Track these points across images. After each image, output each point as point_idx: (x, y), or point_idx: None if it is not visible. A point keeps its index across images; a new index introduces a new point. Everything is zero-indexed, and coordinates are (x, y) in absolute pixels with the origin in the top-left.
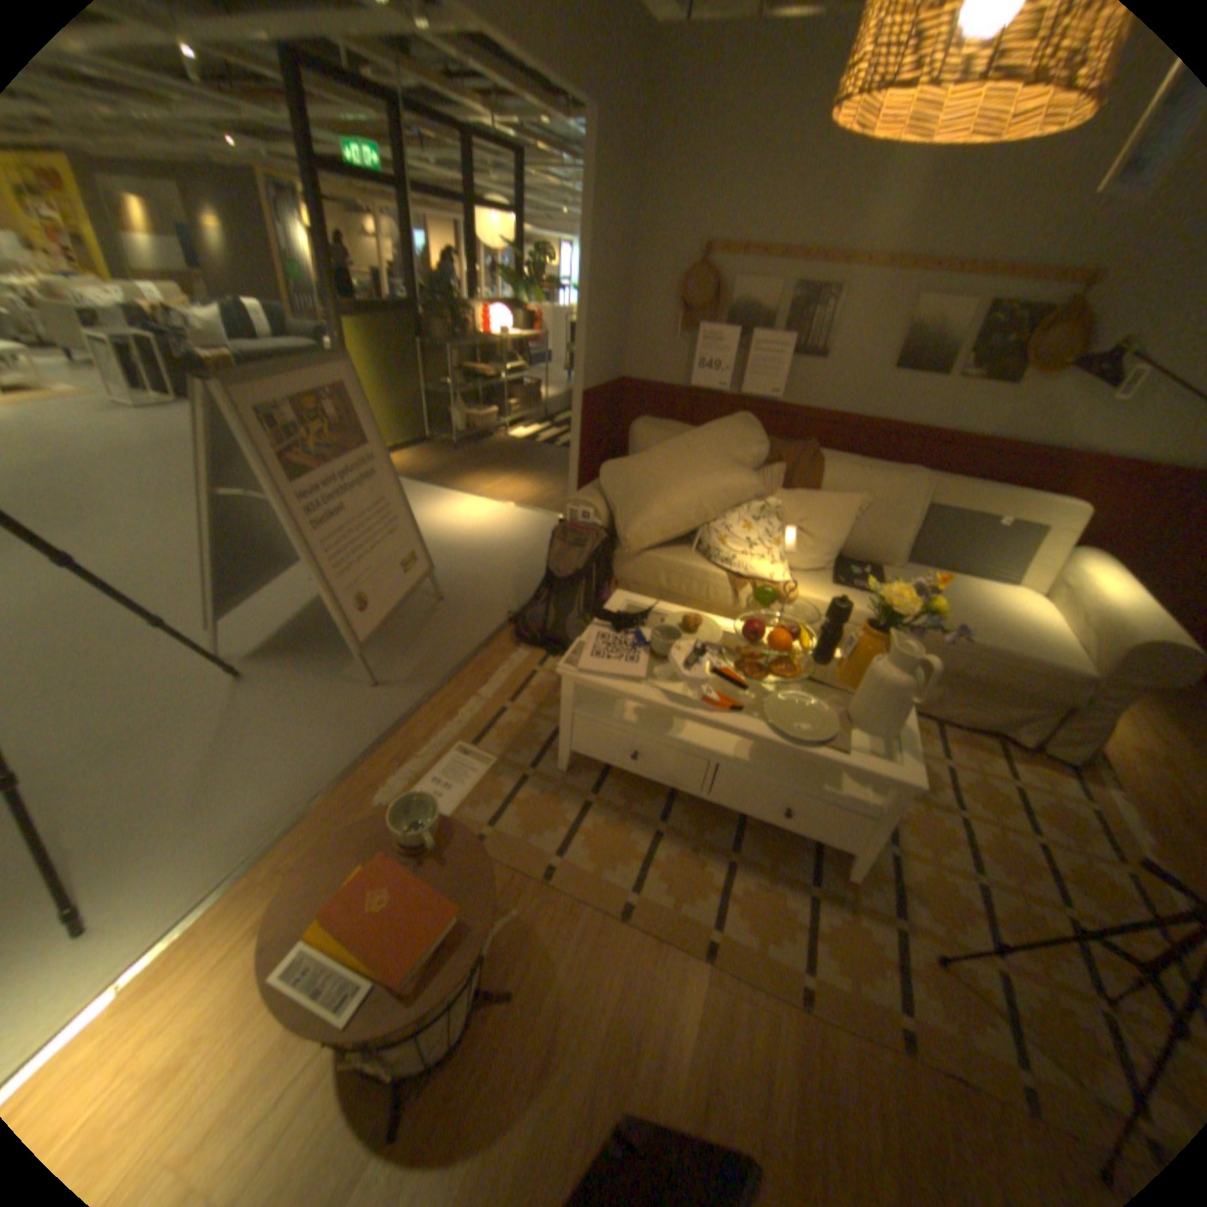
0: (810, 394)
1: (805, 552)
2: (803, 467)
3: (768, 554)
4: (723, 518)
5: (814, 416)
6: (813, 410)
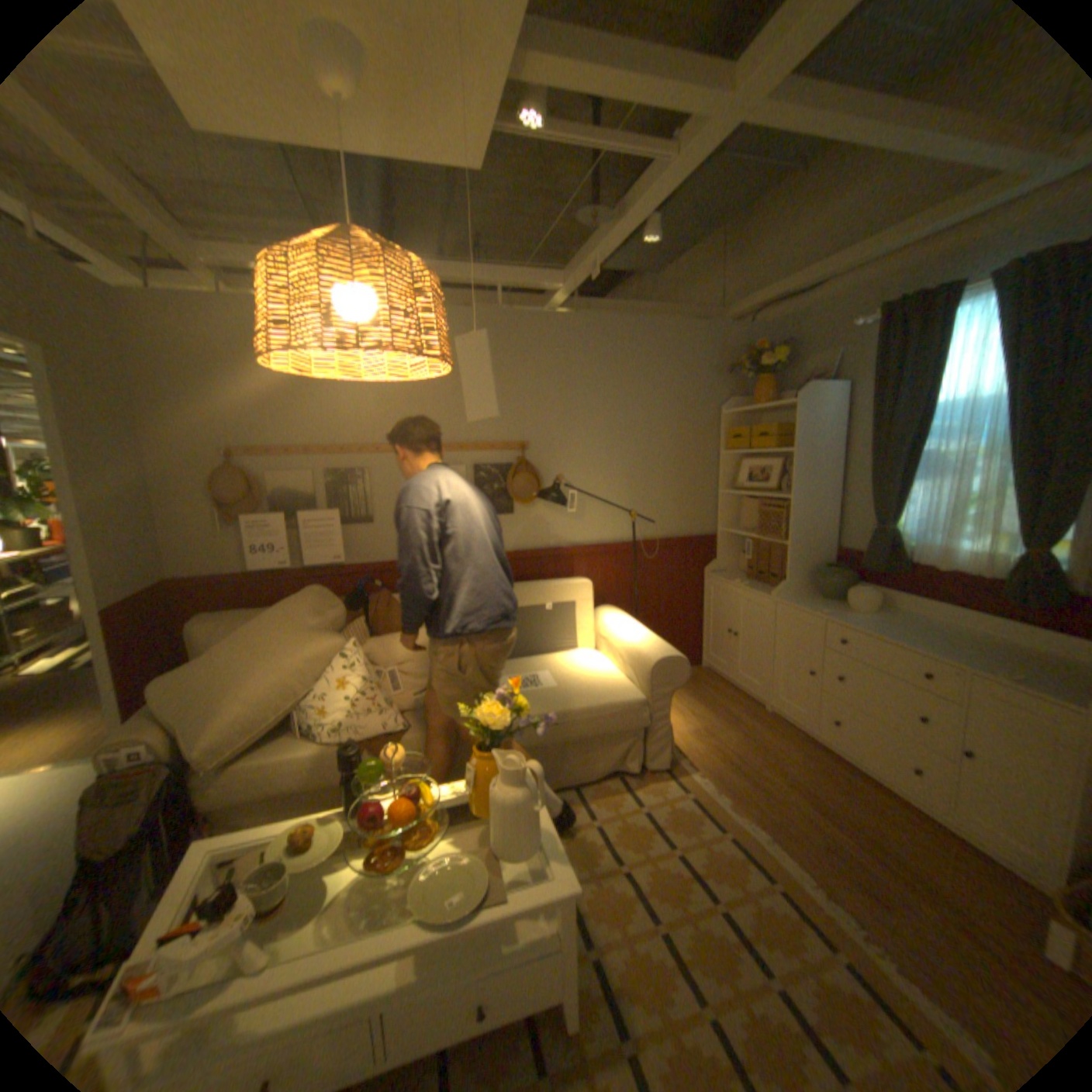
0: (370, 551)
1: (411, 691)
2: (383, 614)
3: (375, 709)
4: (316, 693)
5: (380, 568)
6: (378, 563)
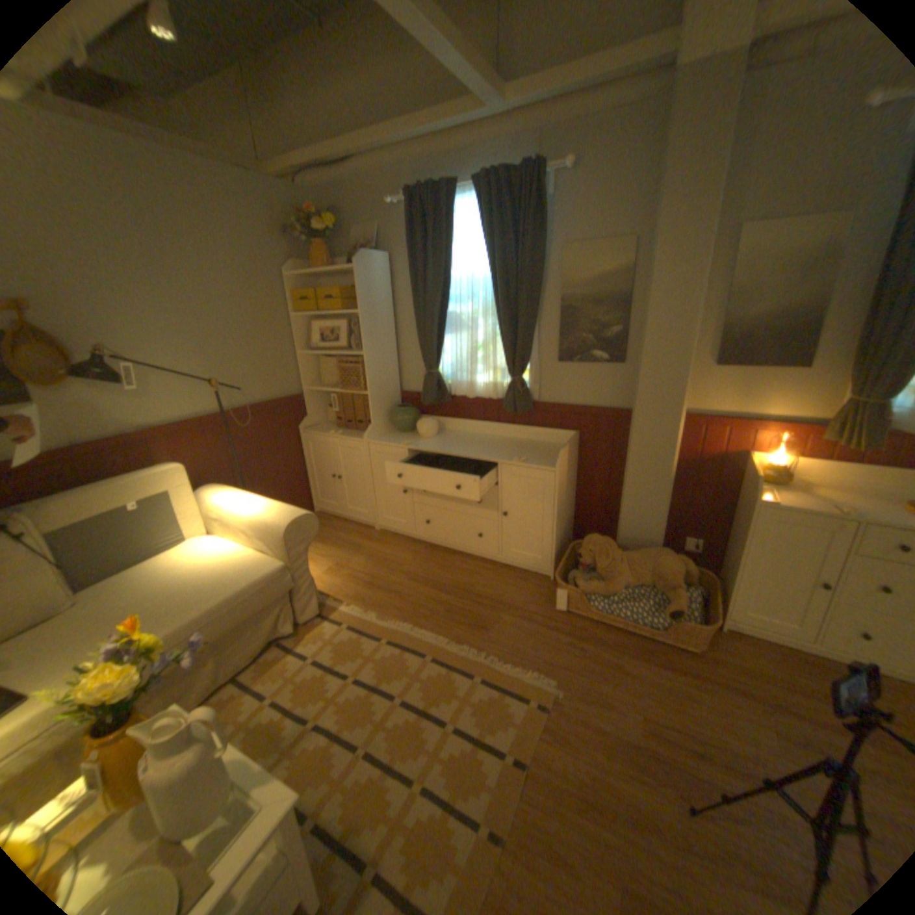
0: None
1: None
2: None
3: None
4: None
5: None
6: None
